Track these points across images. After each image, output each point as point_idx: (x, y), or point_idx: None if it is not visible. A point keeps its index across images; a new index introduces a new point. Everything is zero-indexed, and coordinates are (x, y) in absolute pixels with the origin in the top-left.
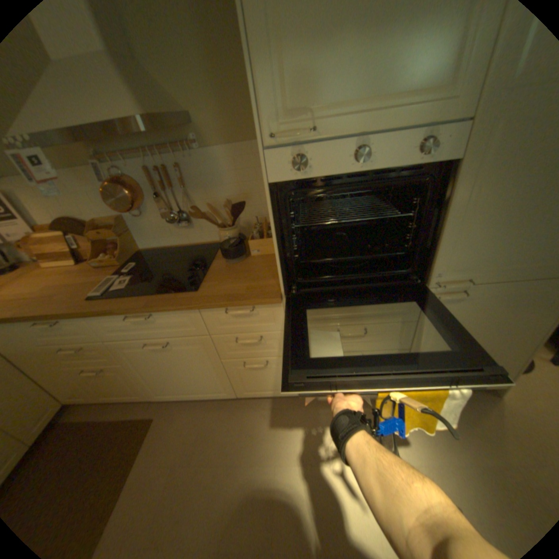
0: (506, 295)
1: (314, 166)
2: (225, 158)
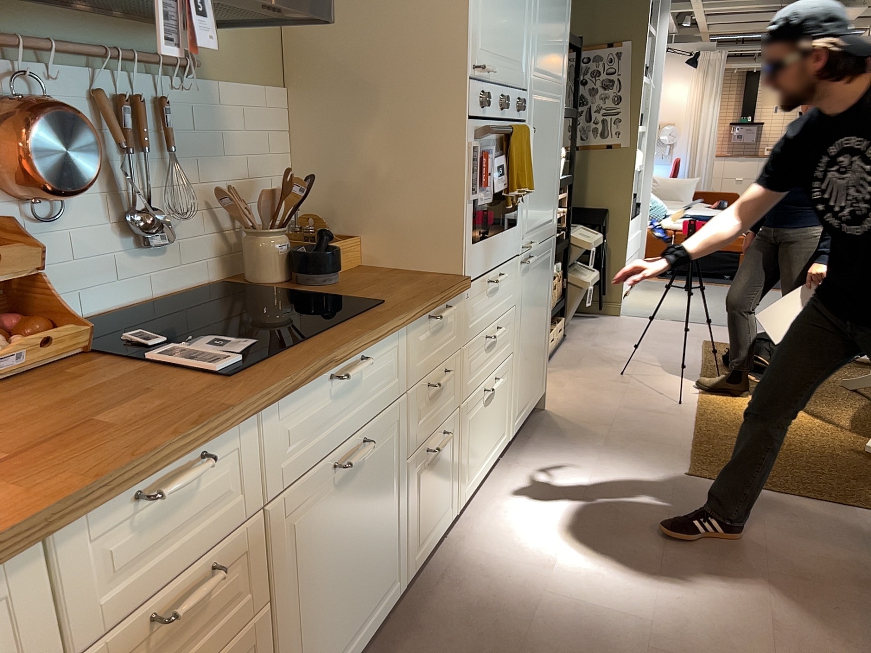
0: (540, 258)
1: (487, 108)
2: (235, 108)
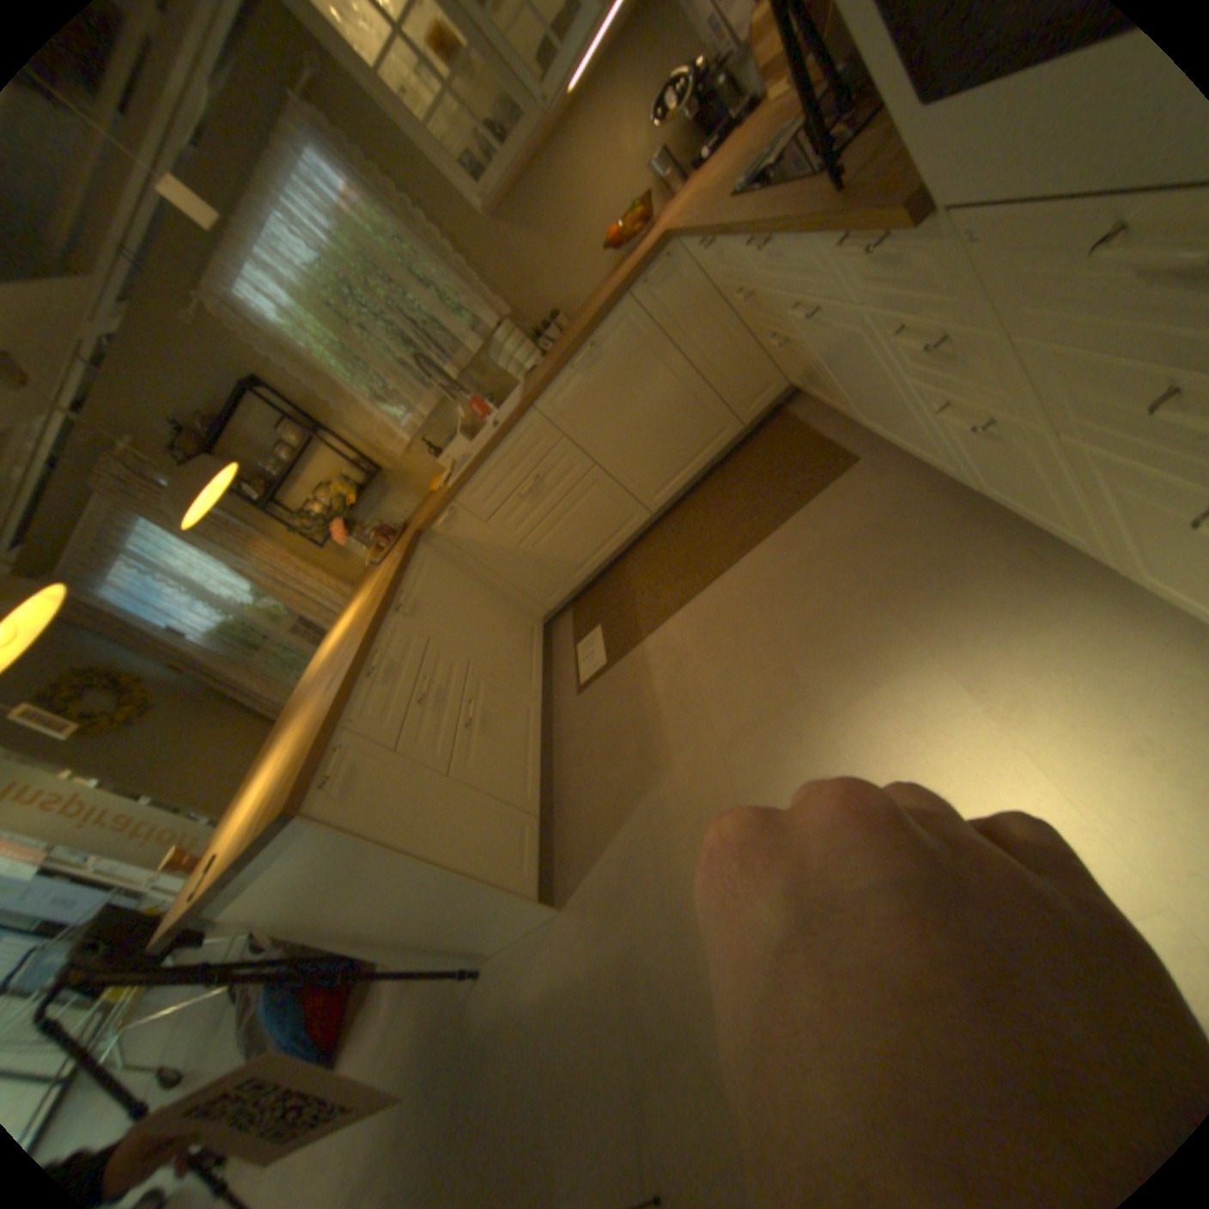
0: None
1: None
2: None
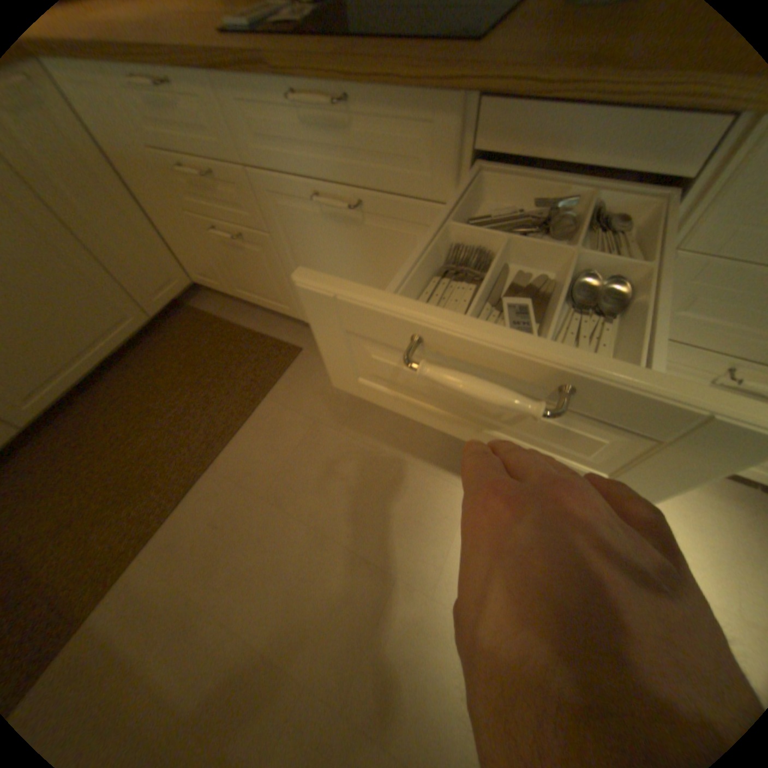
0: None
1: None
2: None
